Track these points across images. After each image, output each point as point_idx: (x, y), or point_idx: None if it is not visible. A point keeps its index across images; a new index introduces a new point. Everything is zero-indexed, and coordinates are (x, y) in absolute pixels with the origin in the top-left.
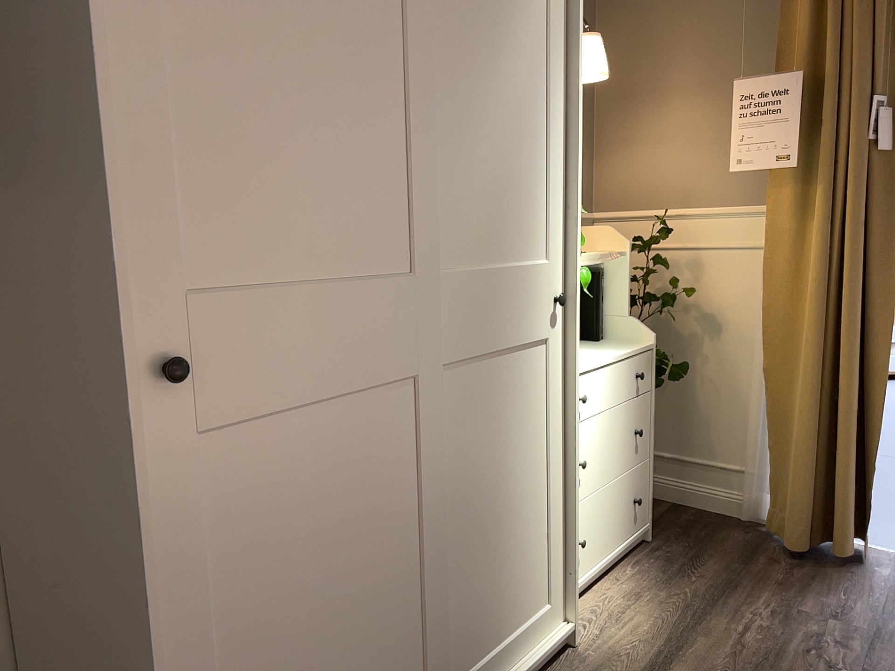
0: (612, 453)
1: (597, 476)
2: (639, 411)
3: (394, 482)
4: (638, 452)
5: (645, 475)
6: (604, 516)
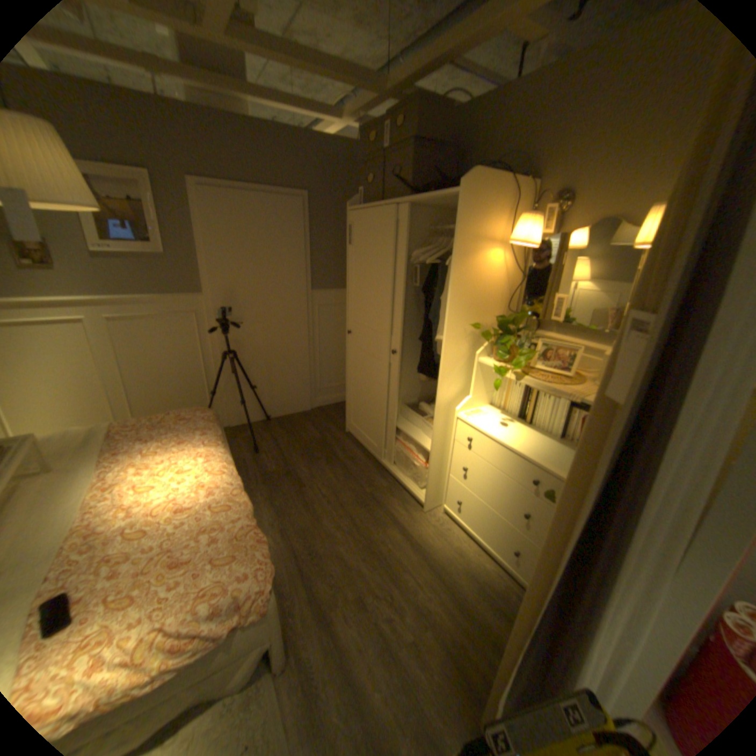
0: (497, 495)
1: (480, 491)
2: (534, 504)
3: (376, 382)
4: (528, 528)
5: (534, 552)
6: (483, 517)
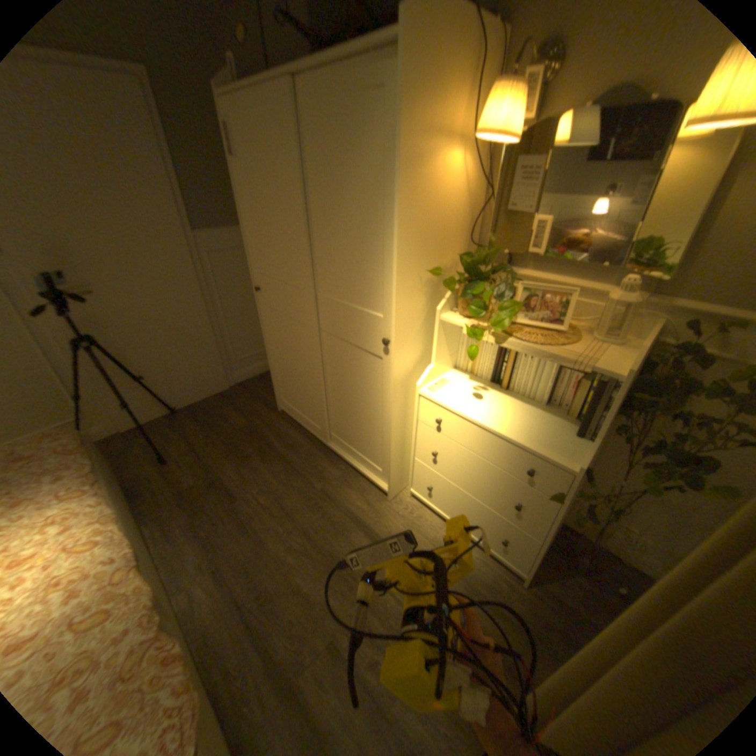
0: (477, 482)
1: (455, 476)
2: (527, 494)
3: (305, 353)
4: (518, 518)
5: (526, 542)
6: (460, 503)
